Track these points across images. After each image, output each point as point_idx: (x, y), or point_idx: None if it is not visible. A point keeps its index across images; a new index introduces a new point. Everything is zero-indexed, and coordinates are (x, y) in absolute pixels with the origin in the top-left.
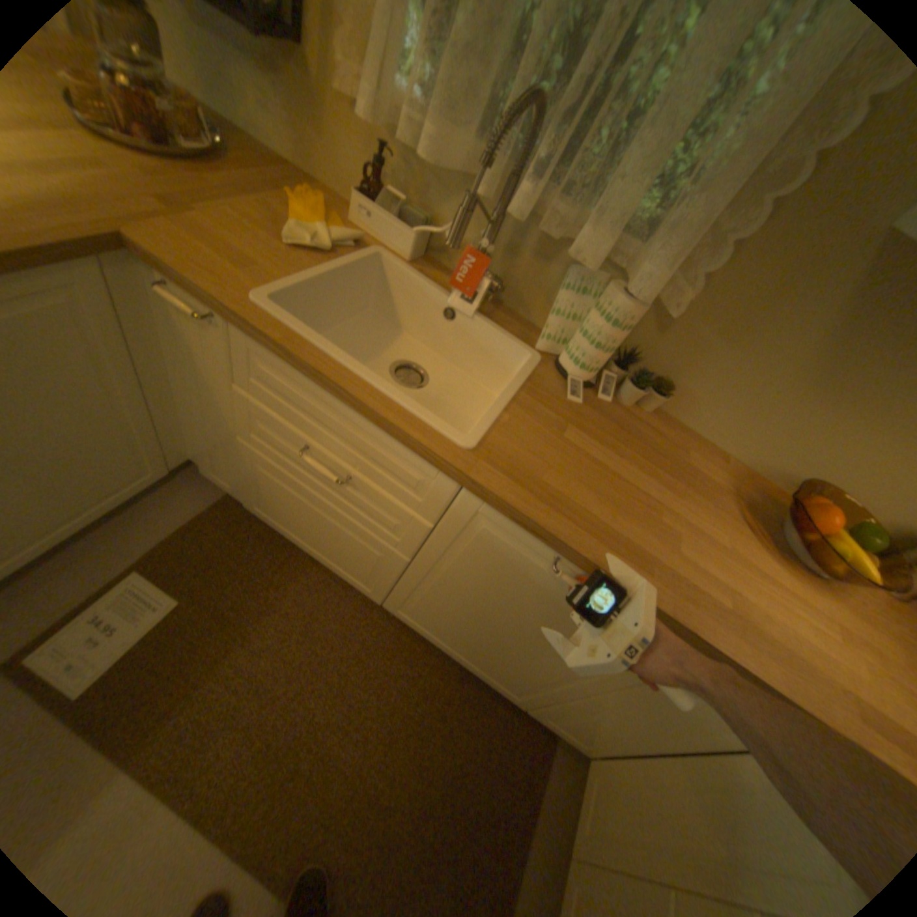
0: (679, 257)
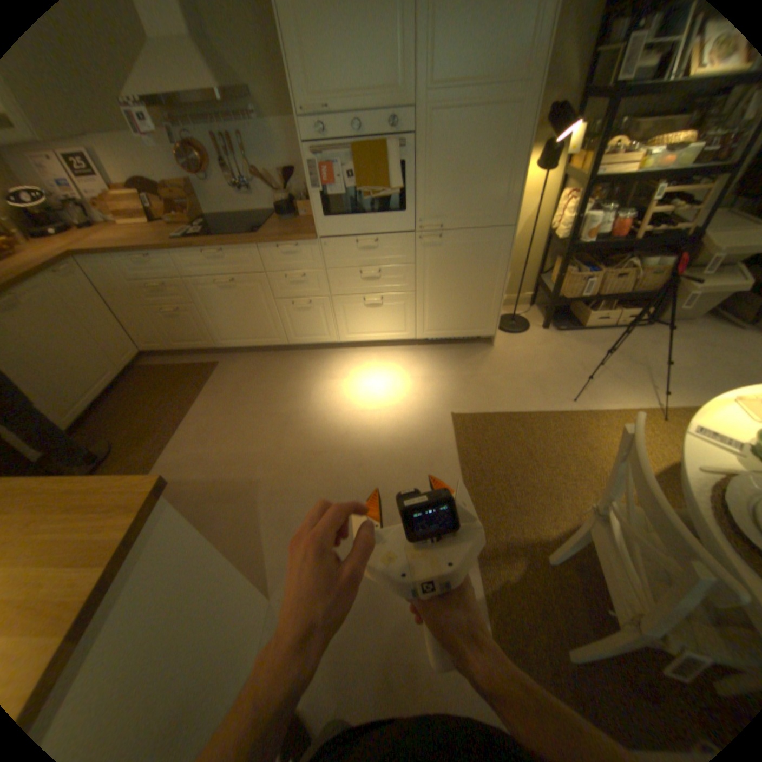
0: None
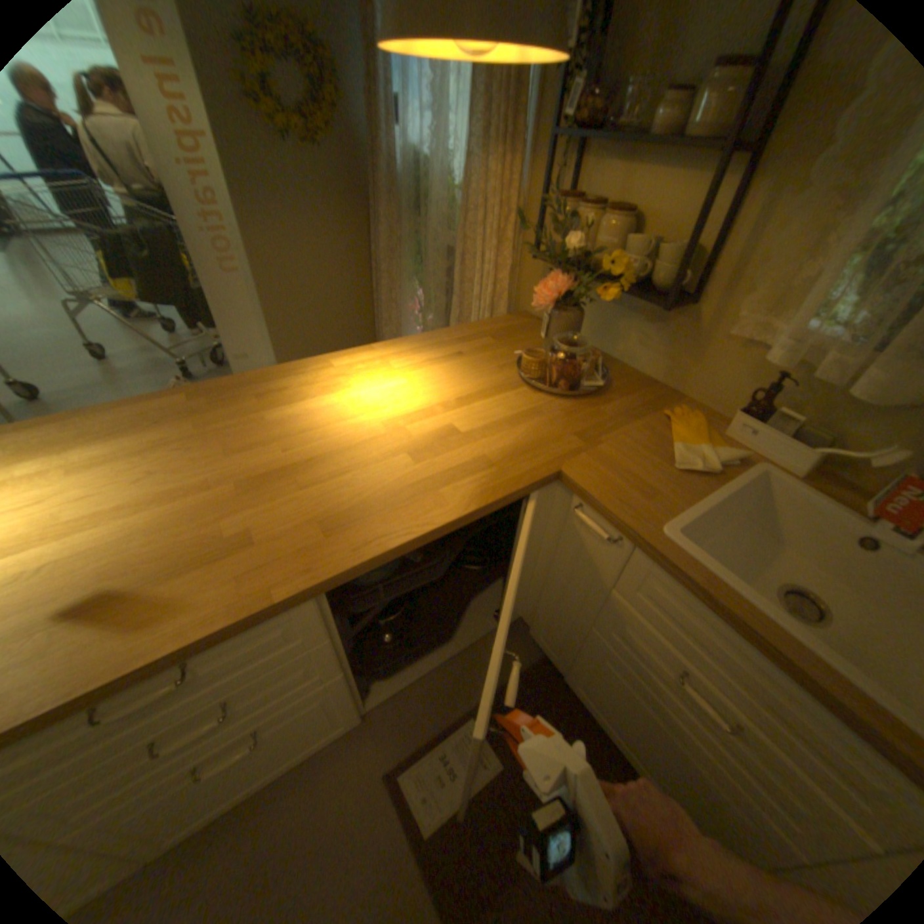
0: None
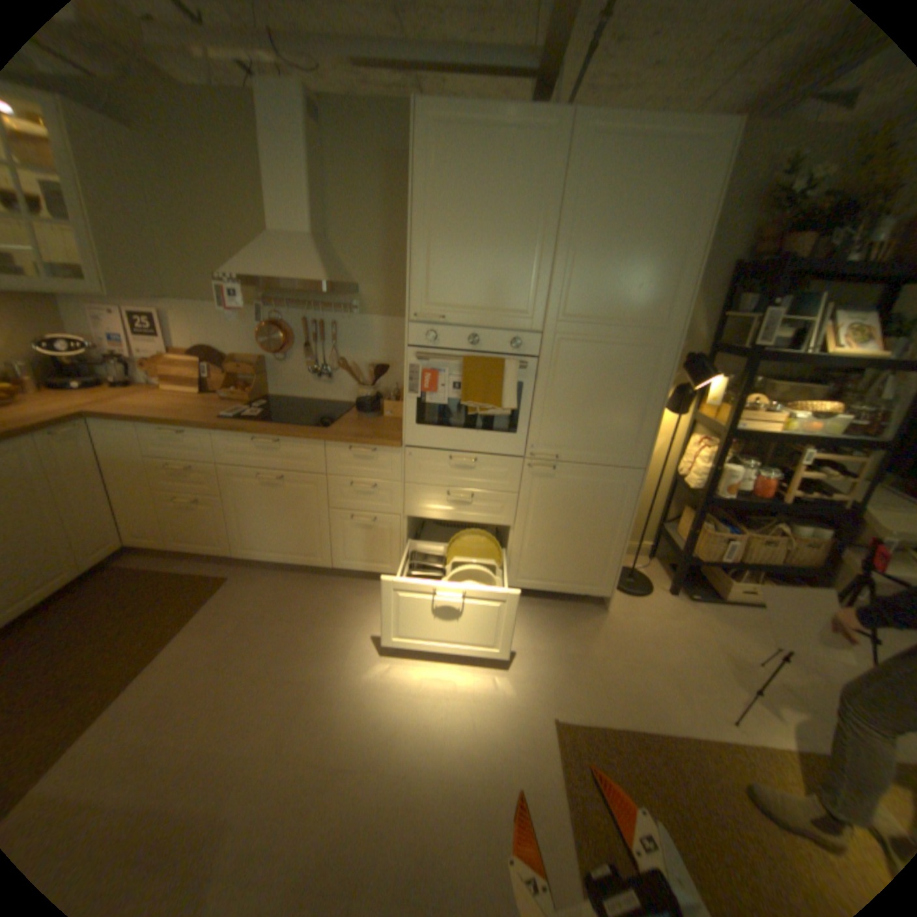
0: None
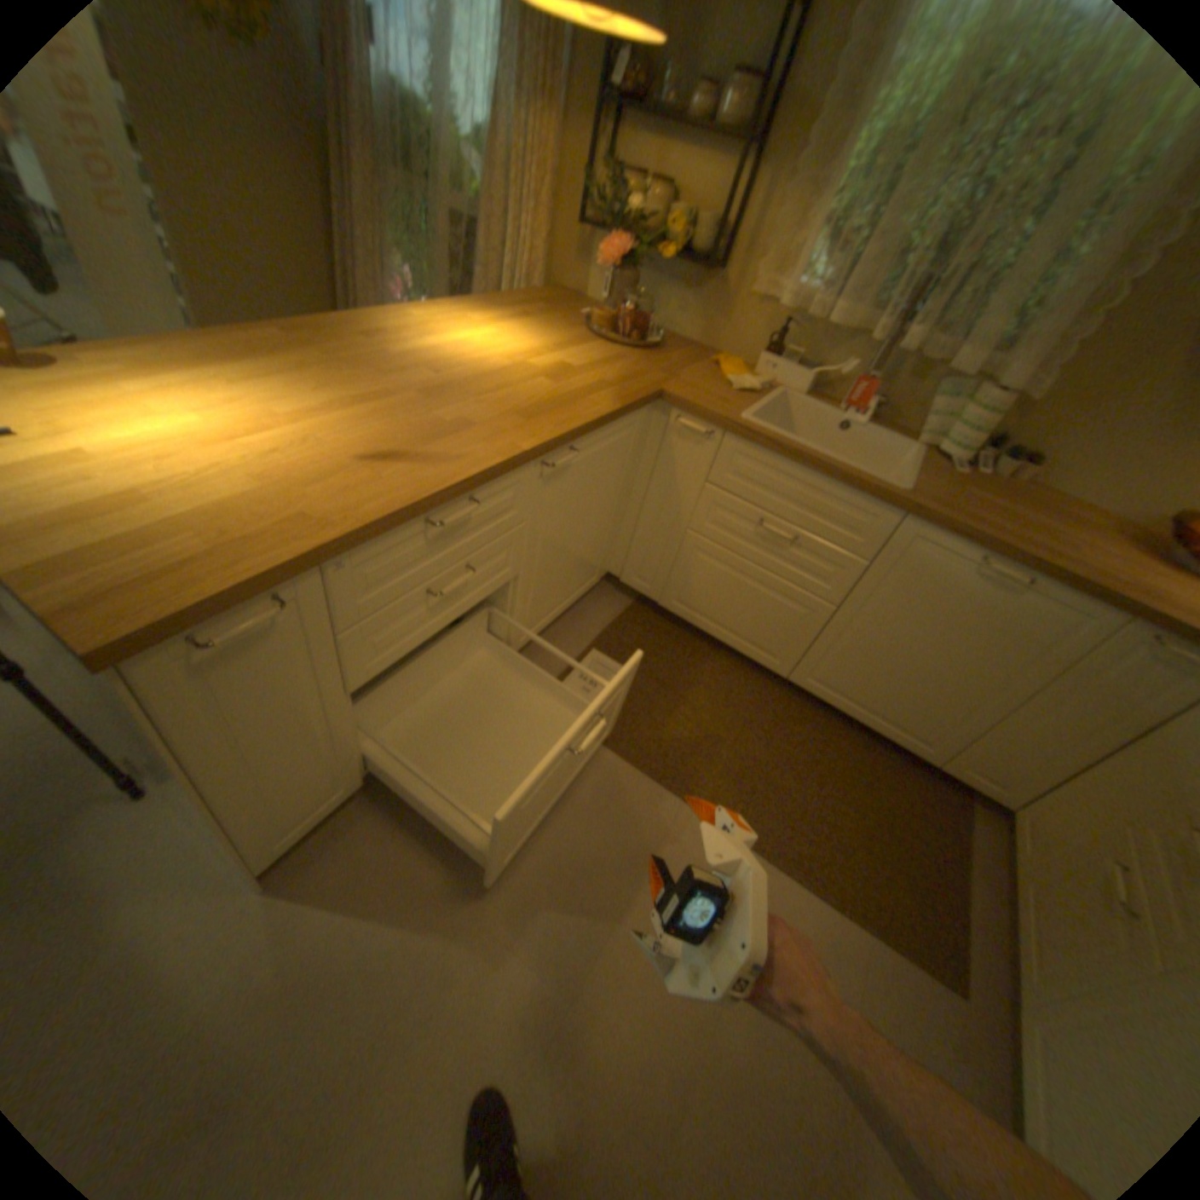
0: (1037, 358)
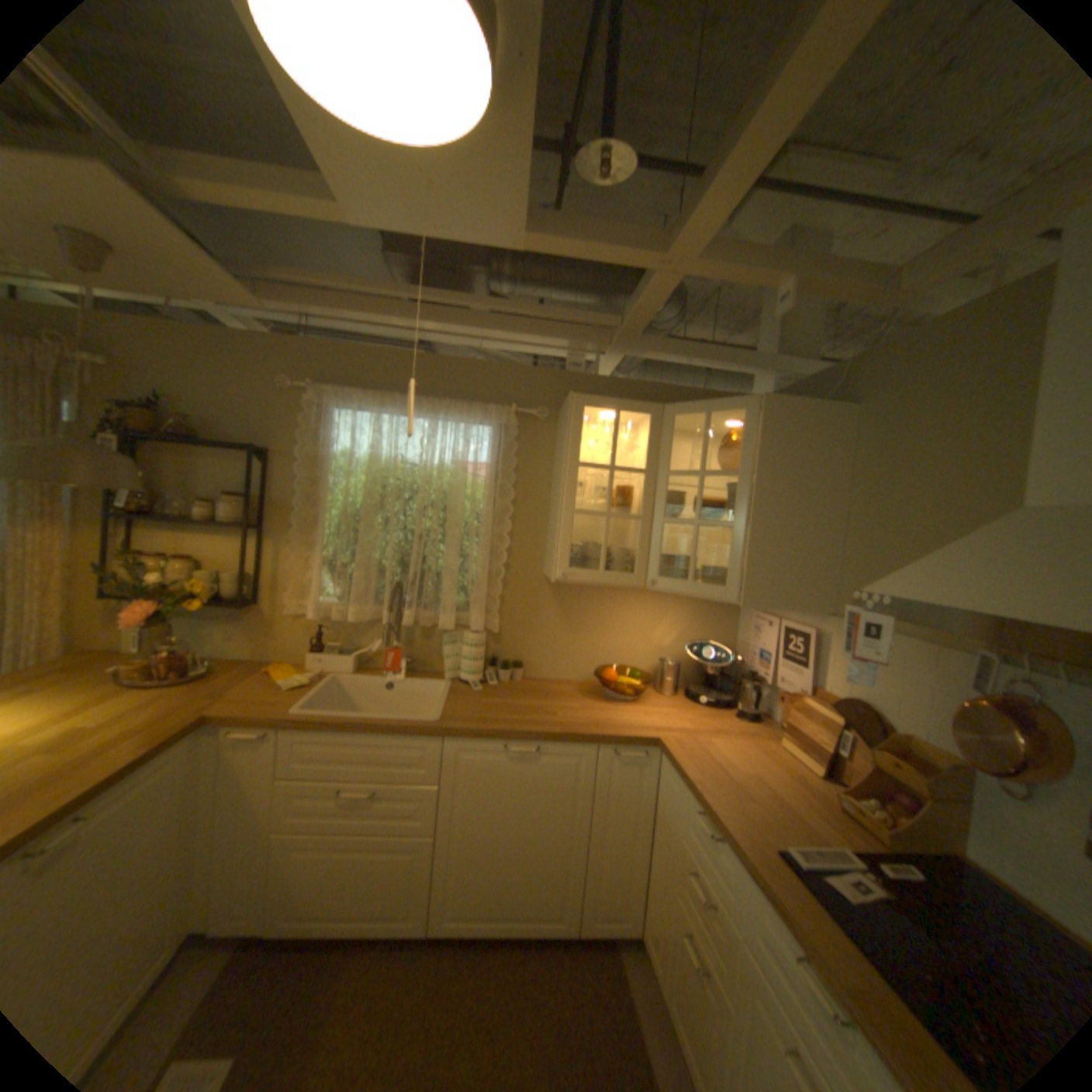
0: (483, 611)
